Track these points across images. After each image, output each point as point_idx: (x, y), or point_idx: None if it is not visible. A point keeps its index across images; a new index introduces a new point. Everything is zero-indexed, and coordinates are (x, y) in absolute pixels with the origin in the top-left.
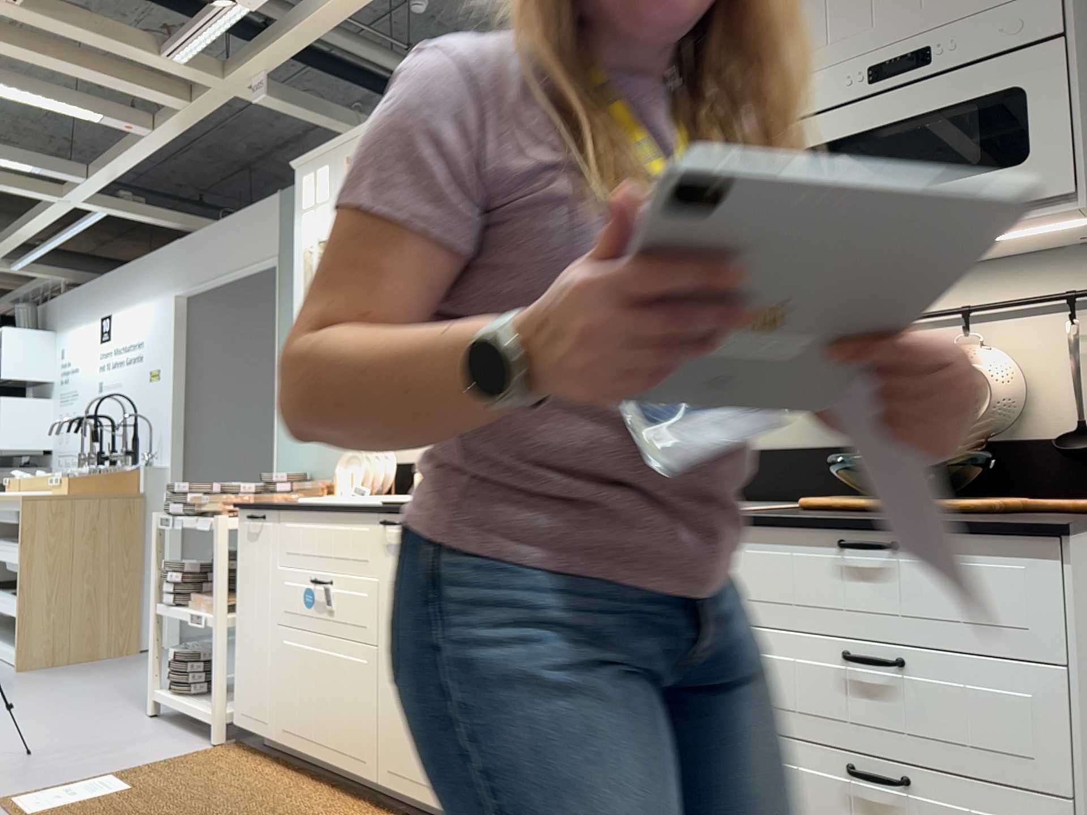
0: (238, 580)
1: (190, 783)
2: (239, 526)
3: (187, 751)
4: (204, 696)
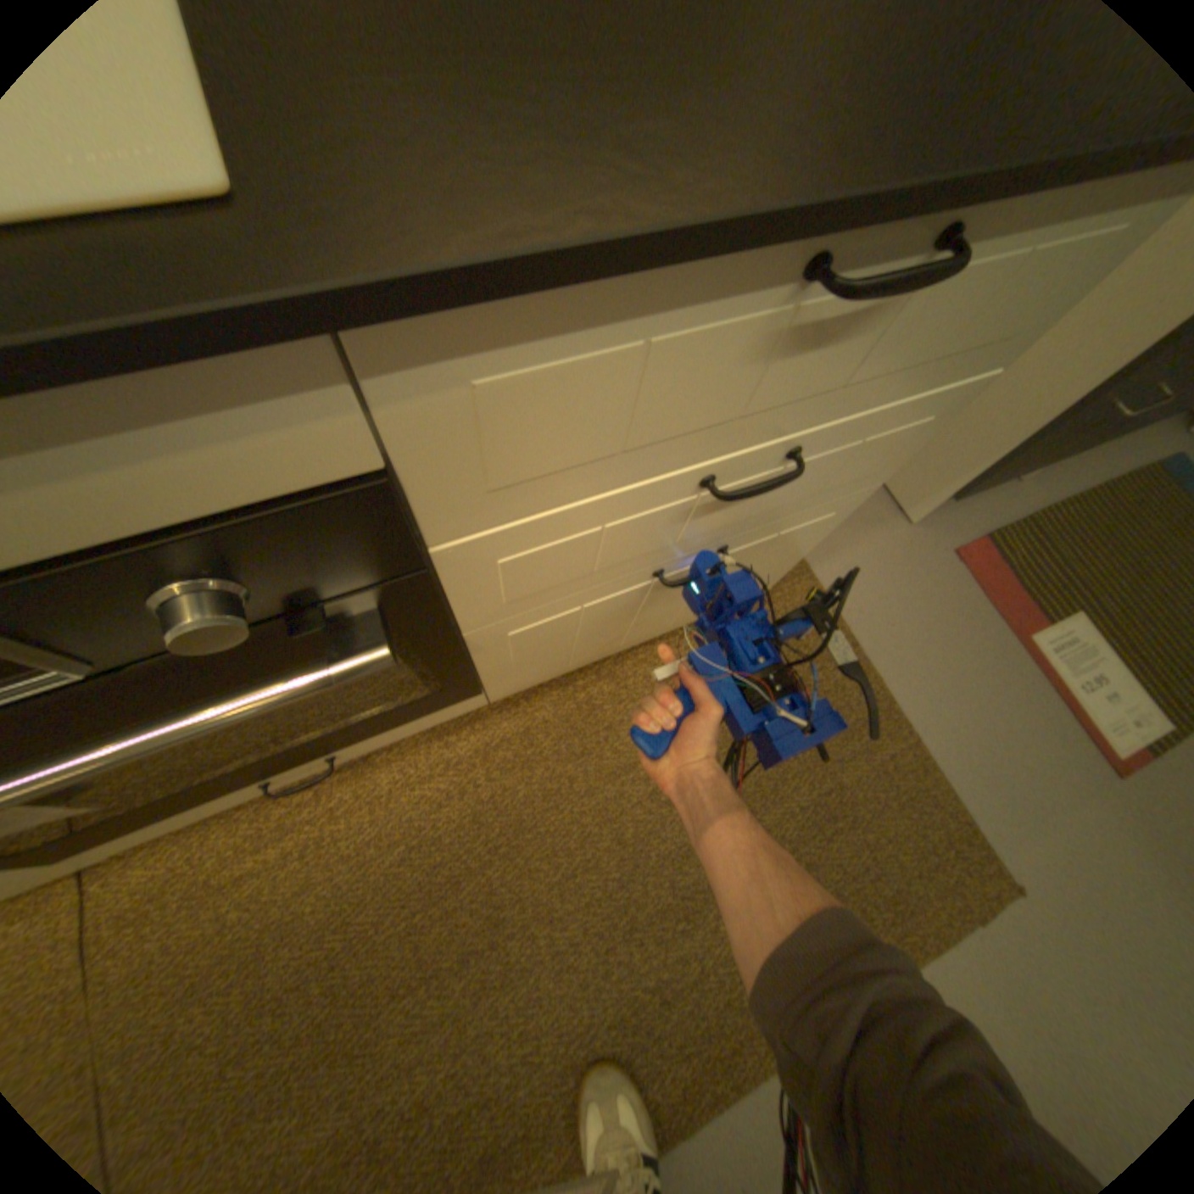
0: None
1: None
2: None
3: None
4: None
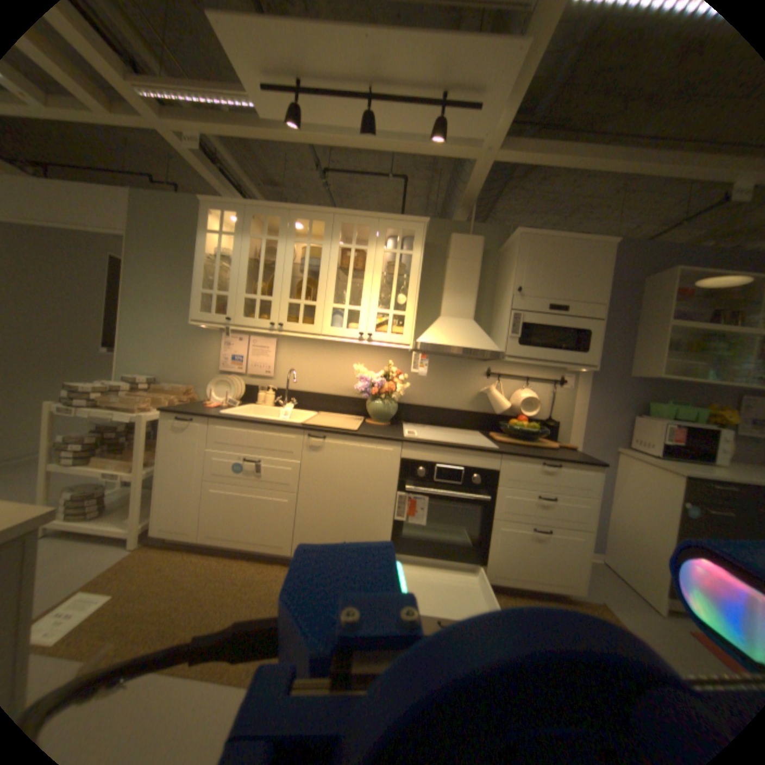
0: (156, 454)
1: (152, 582)
2: (159, 423)
3: (112, 559)
4: (91, 520)
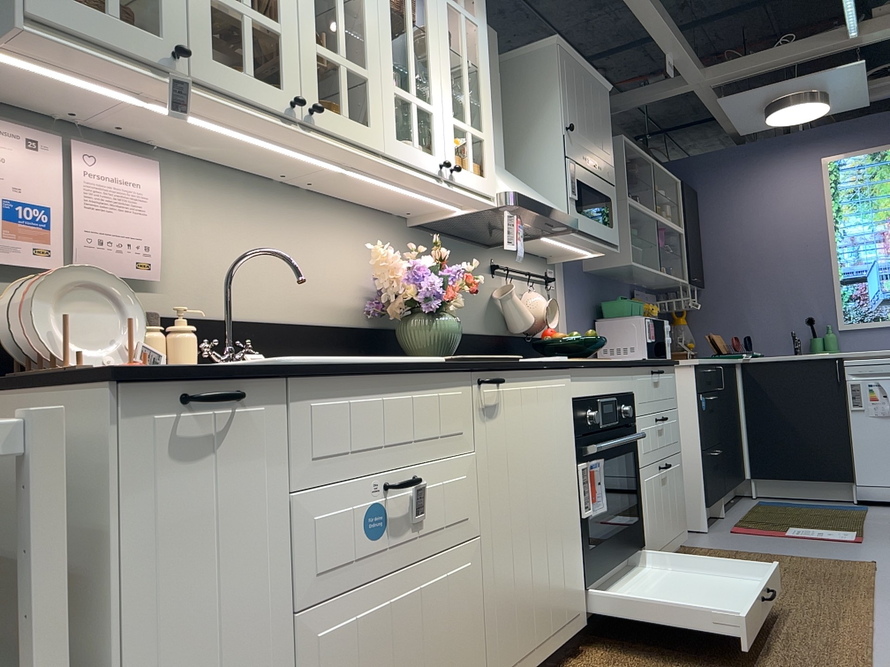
0: (109, 589)
1: None
2: (107, 436)
3: None
4: None
